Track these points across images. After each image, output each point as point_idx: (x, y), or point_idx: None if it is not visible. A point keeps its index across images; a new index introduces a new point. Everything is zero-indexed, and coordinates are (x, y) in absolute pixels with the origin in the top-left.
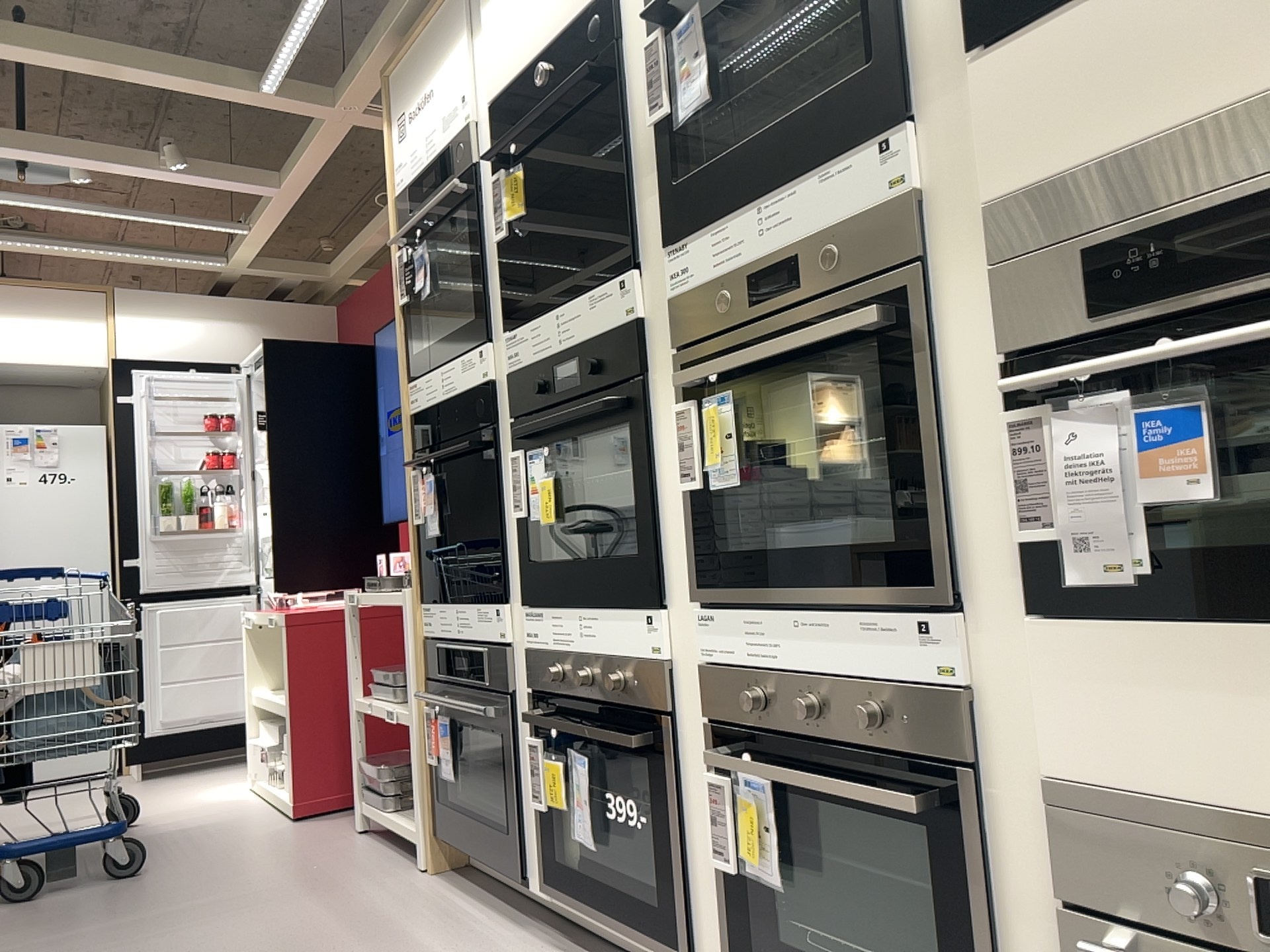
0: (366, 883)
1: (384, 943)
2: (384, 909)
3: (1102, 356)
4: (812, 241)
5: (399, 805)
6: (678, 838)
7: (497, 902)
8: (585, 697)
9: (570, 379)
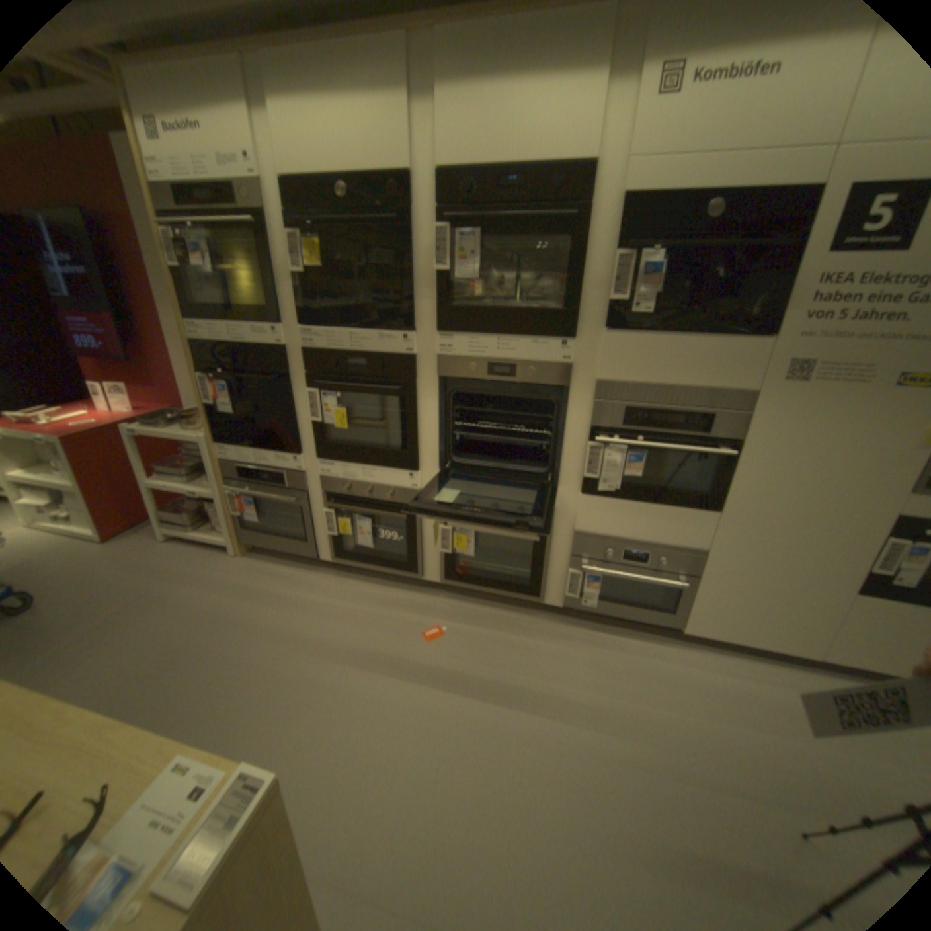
0: (209, 574)
1: (261, 601)
2: (238, 585)
3: (622, 438)
4: (523, 365)
5: (193, 530)
6: (419, 544)
7: (291, 565)
8: (365, 499)
9: (359, 369)
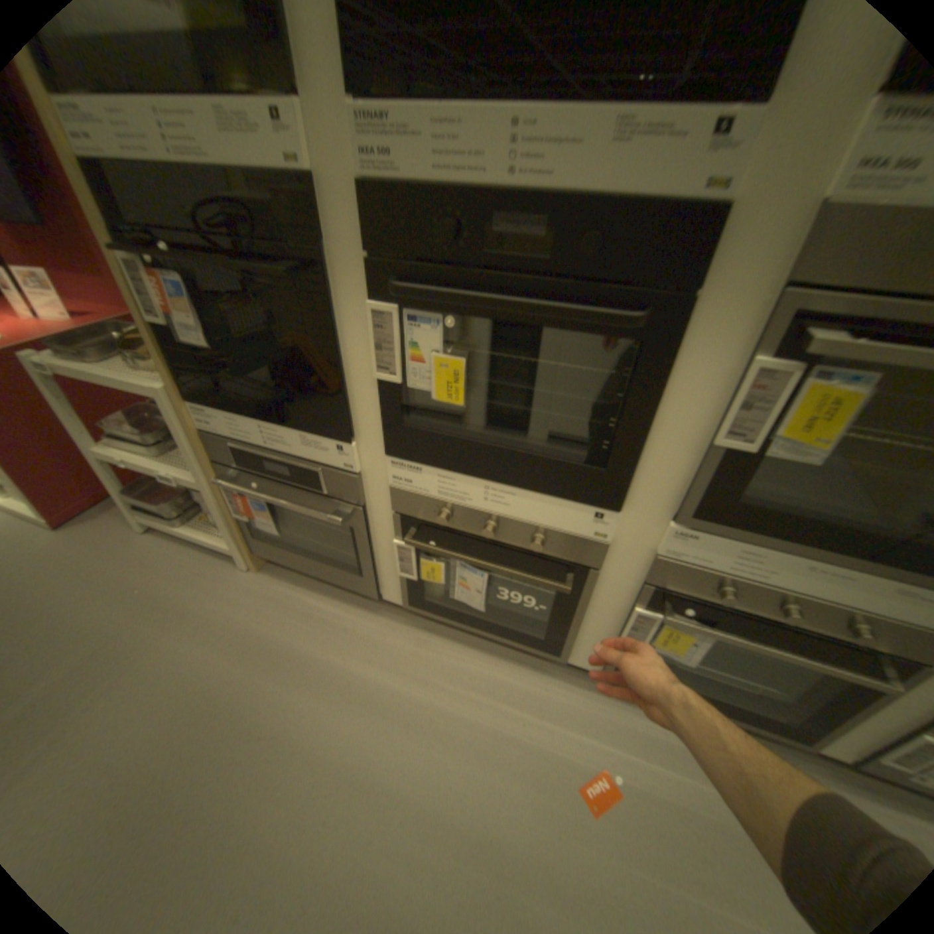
0: (208, 600)
1: (290, 671)
2: (252, 628)
3: None
4: None
5: (183, 519)
6: (577, 619)
7: (335, 591)
8: (482, 535)
9: (522, 242)
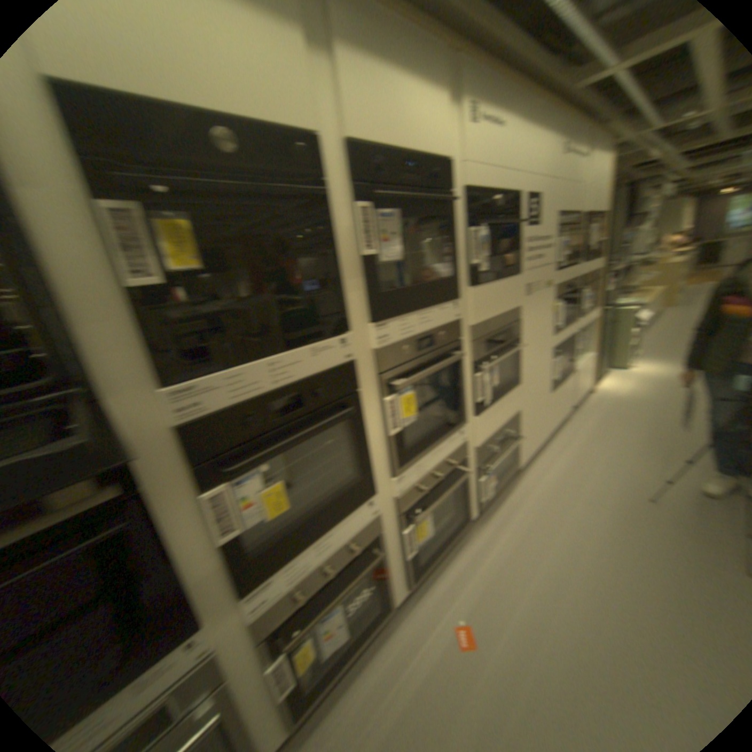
0: None
1: None
2: None
3: (487, 362)
4: (437, 331)
5: None
6: (387, 575)
7: None
8: (325, 583)
9: (291, 407)
